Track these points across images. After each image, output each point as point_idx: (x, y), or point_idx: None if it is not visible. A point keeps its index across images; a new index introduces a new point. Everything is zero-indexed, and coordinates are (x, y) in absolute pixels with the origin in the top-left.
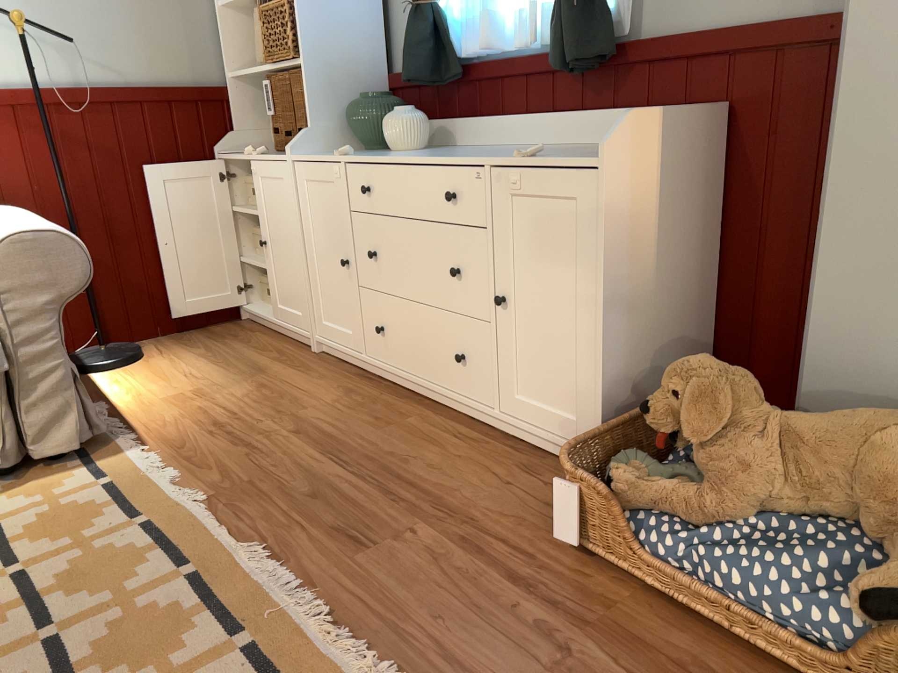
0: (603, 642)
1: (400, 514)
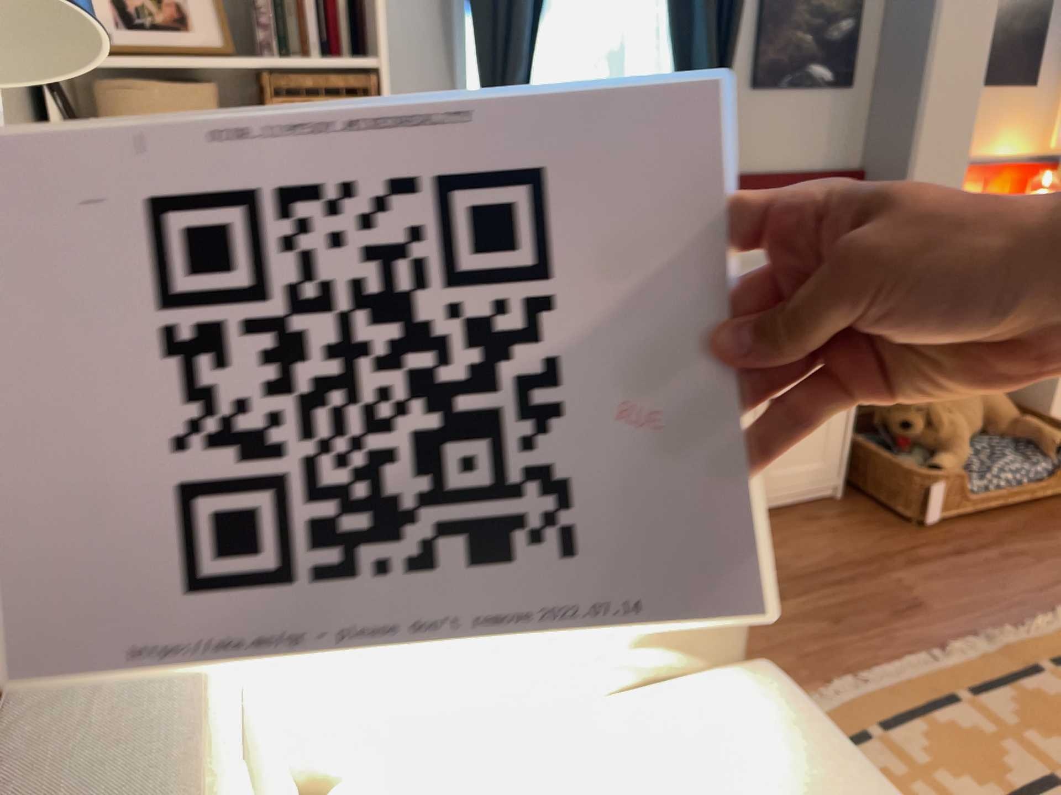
0: (1014, 542)
1: (873, 583)
